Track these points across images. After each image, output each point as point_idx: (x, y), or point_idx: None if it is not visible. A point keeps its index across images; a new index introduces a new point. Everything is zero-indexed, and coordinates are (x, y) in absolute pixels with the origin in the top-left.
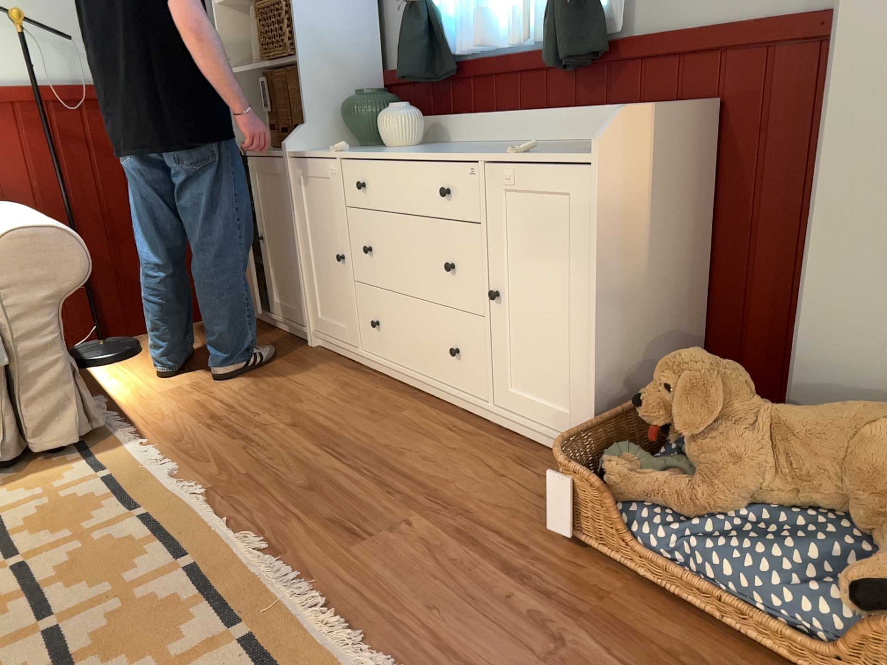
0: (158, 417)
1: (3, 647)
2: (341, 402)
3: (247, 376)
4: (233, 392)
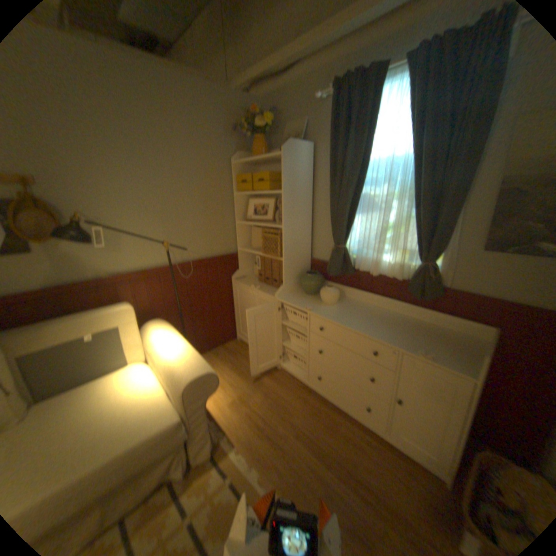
0: (234, 428)
1: None
2: (310, 417)
3: (260, 393)
4: (259, 407)
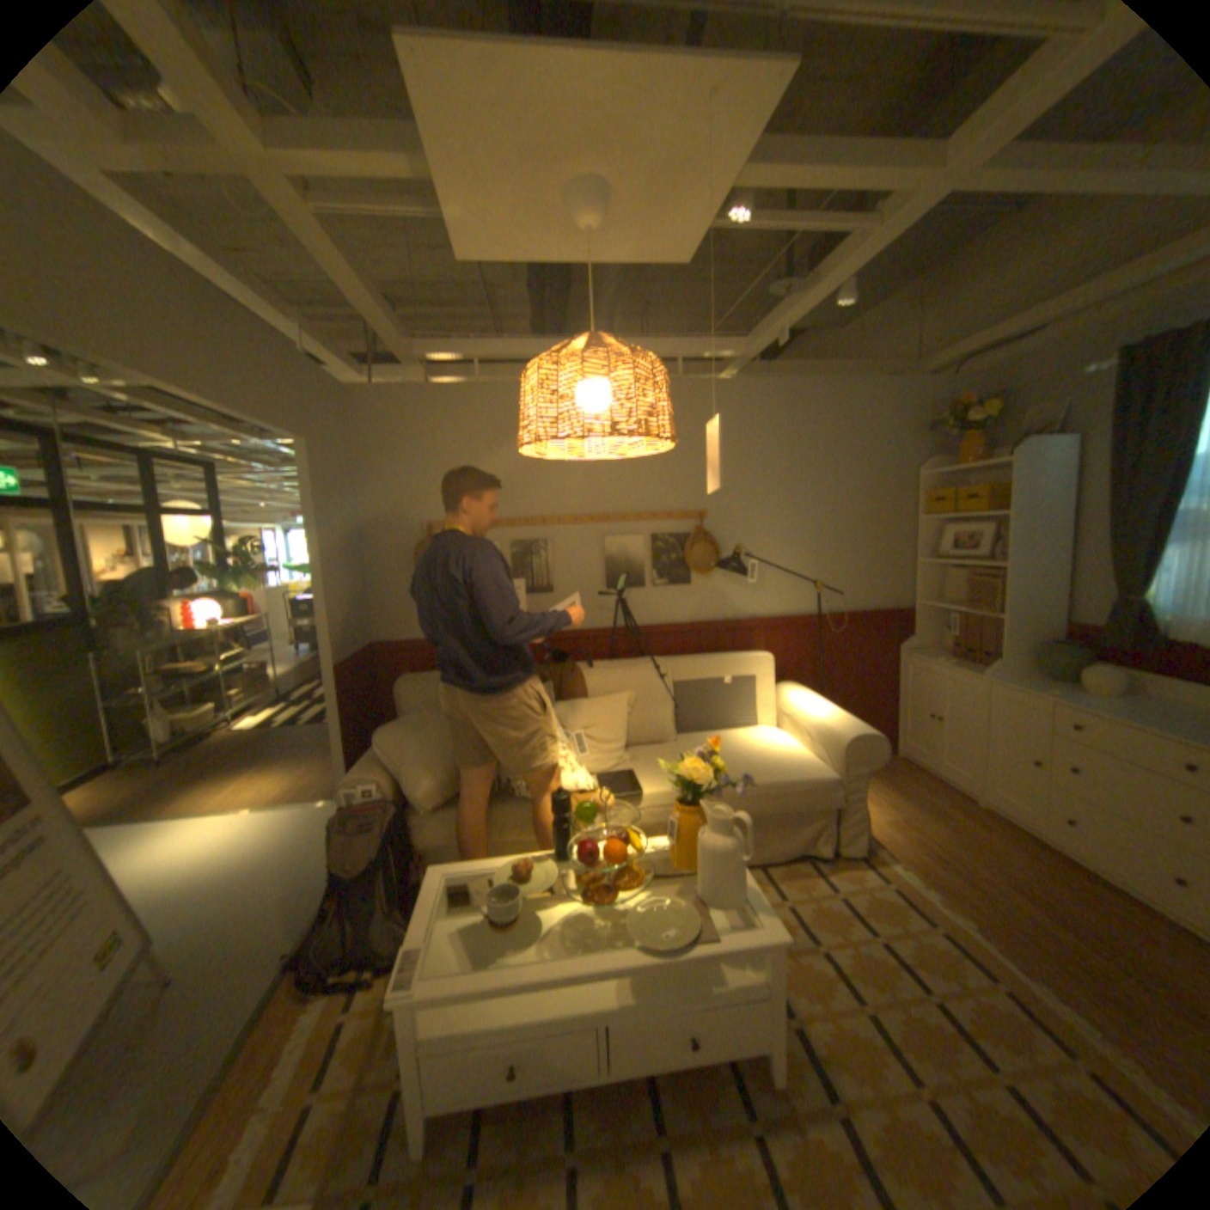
0: (898, 846)
1: (919, 1006)
2: (1045, 877)
3: (944, 826)
4: (942, 839)
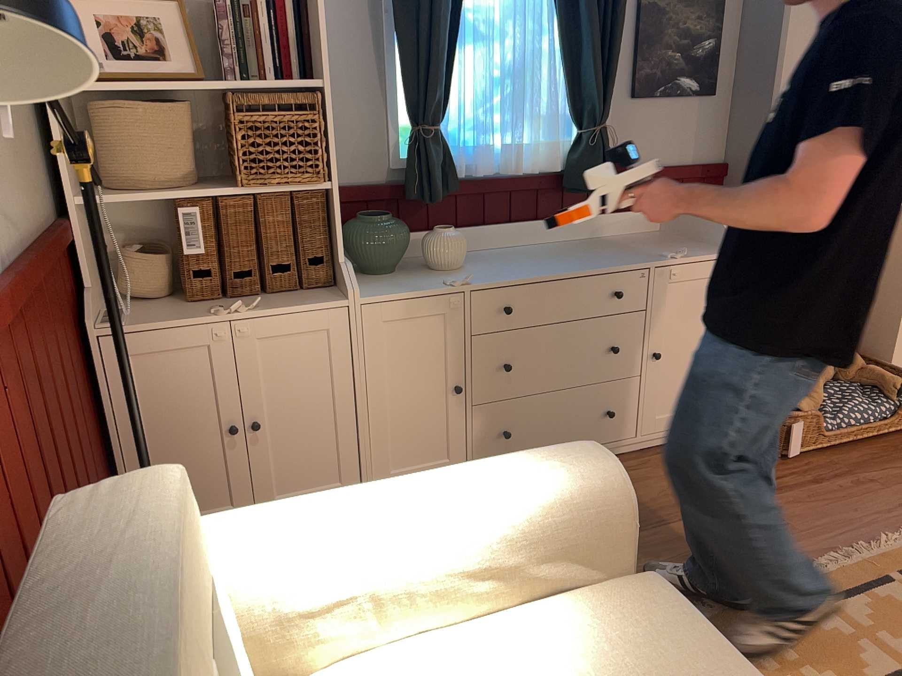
0: None
1: None
2: None
3: None
4: None
